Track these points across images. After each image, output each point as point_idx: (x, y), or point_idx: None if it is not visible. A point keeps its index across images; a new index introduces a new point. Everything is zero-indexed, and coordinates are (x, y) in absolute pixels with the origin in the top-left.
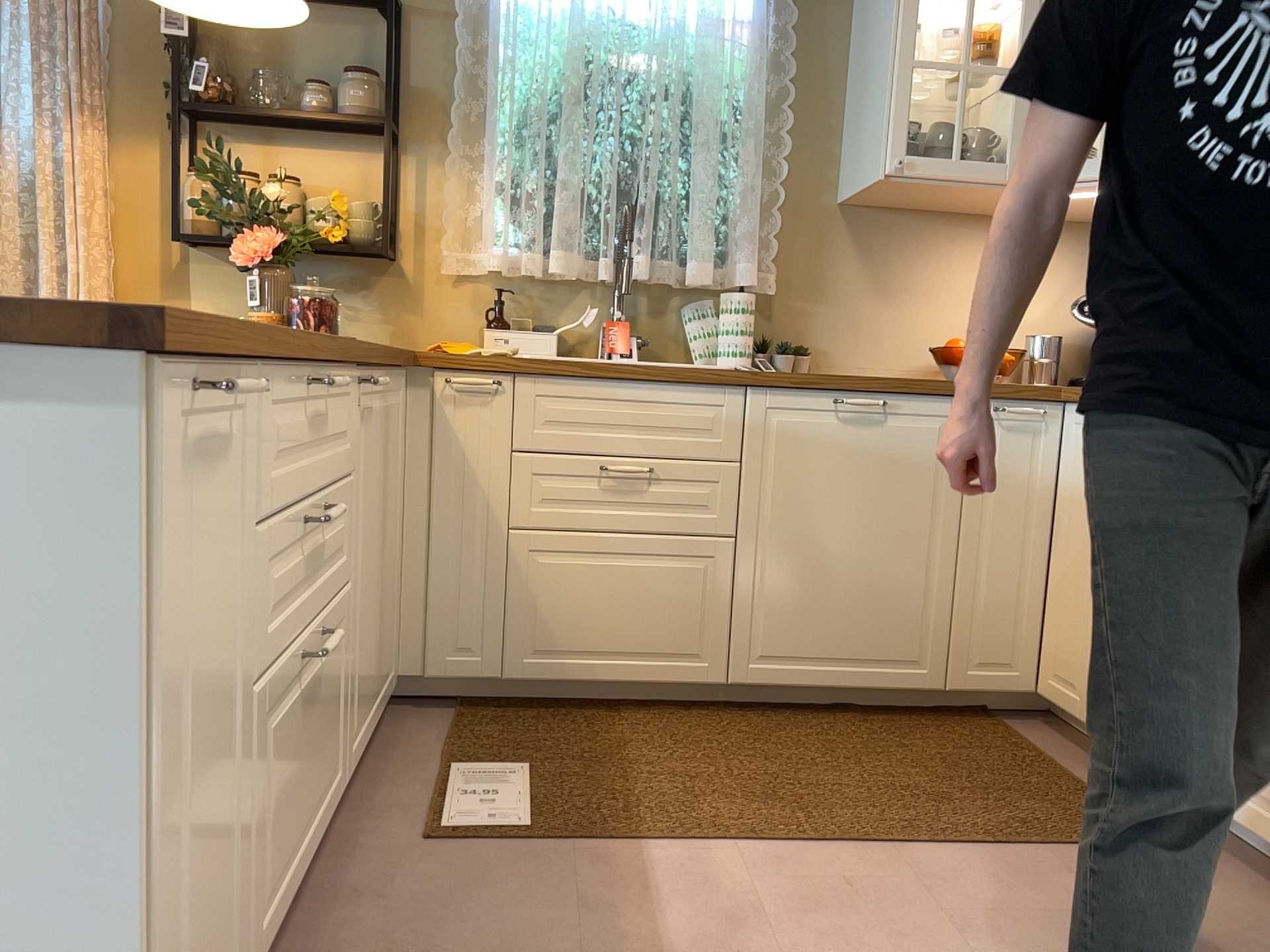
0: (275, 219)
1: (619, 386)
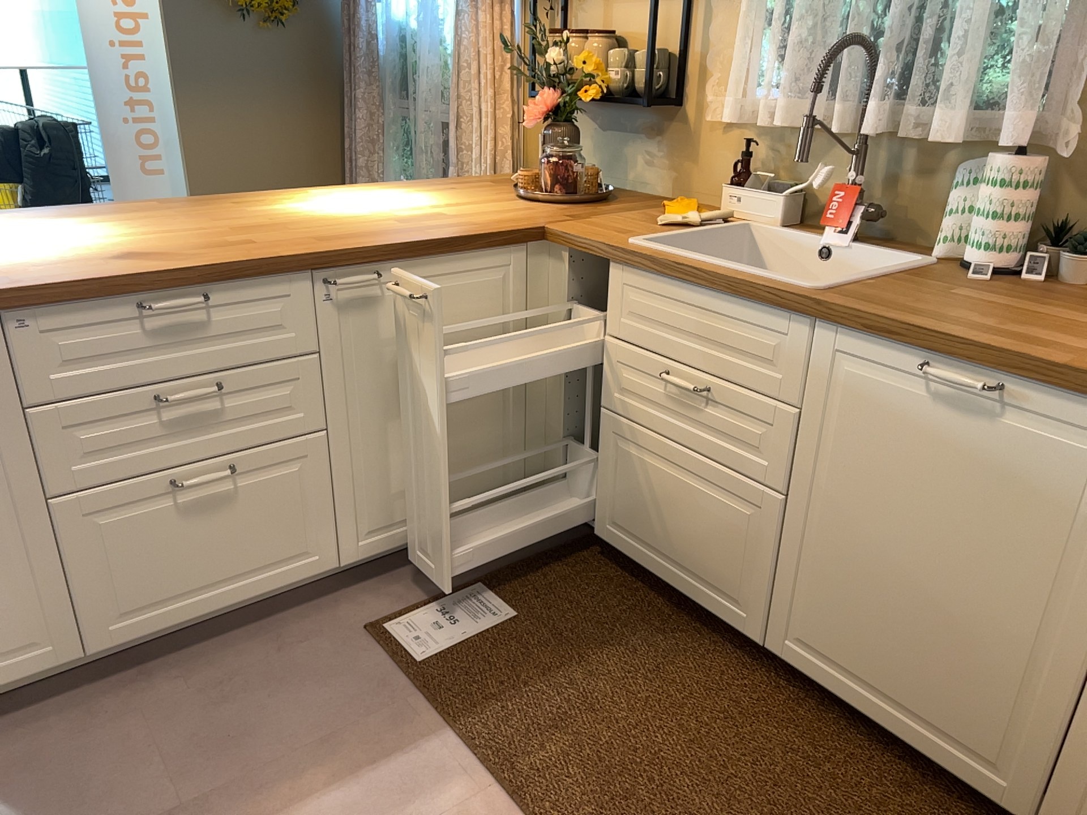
0: (560, 80)
1: (688, 289)
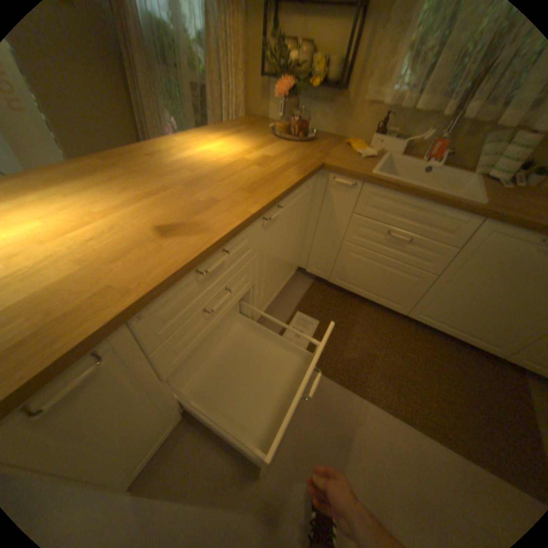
0: (293, 68)
1: (414, 199)
